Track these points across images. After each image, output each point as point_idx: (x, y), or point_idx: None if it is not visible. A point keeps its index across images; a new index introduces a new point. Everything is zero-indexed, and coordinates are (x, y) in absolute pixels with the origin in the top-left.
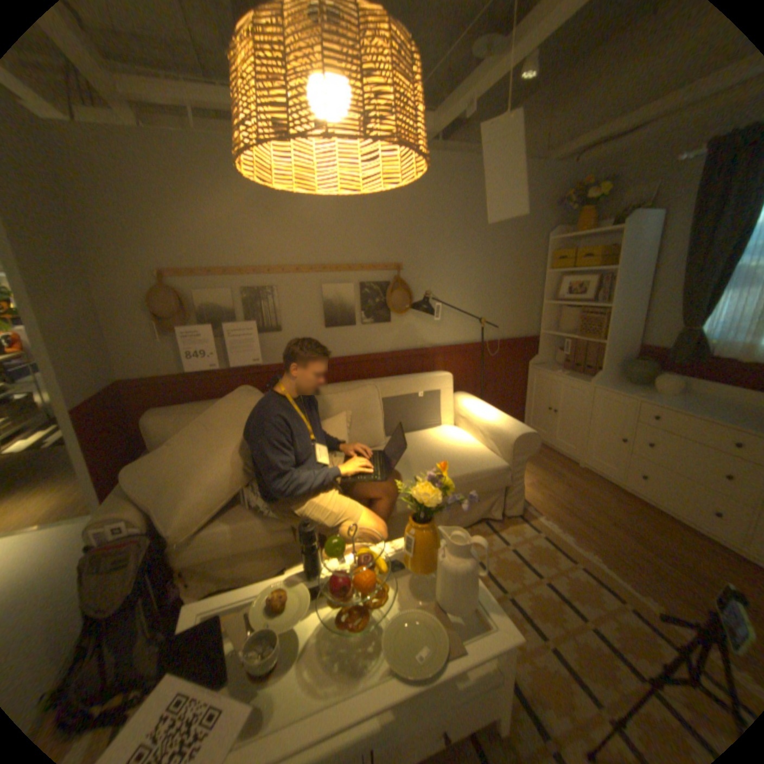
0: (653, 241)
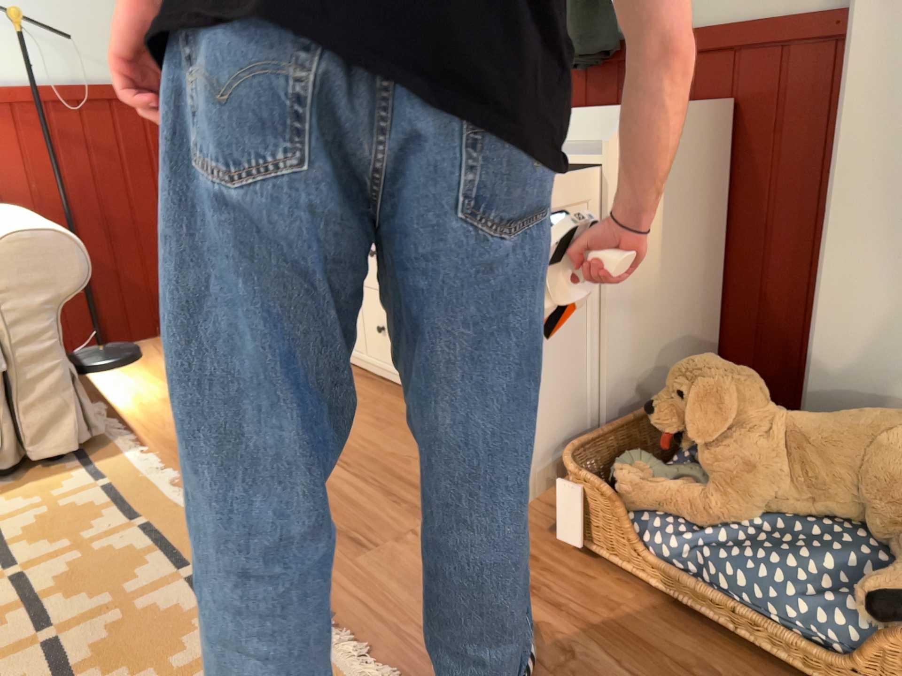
0: None
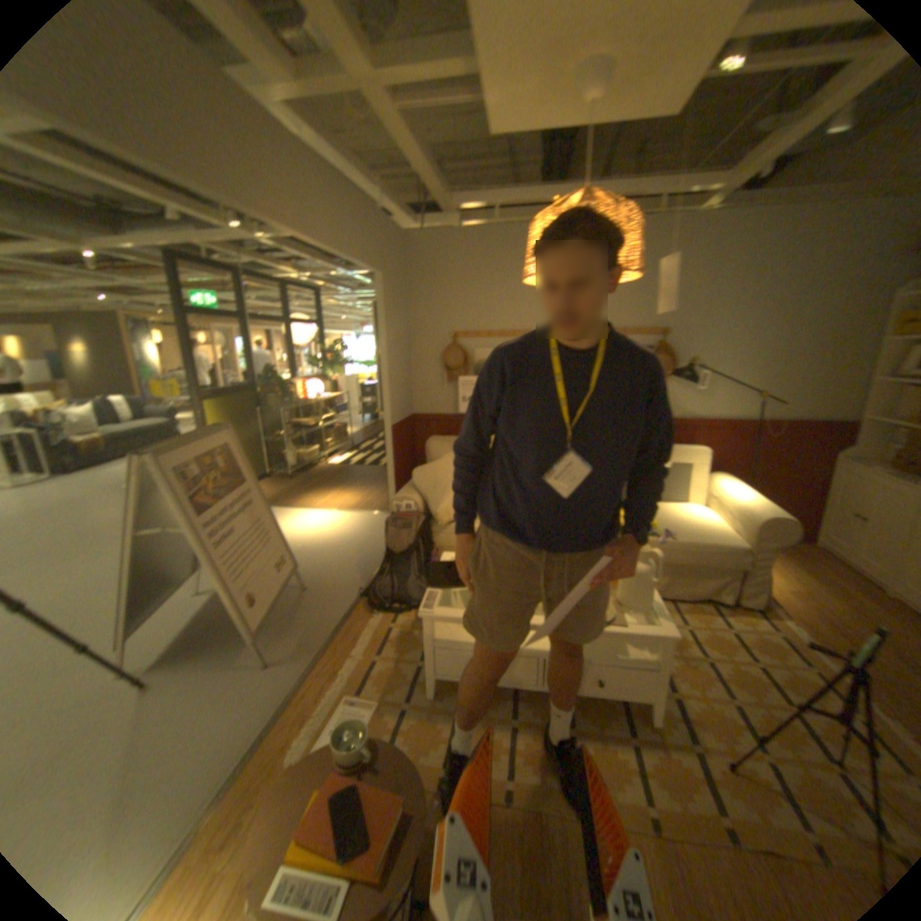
0: None
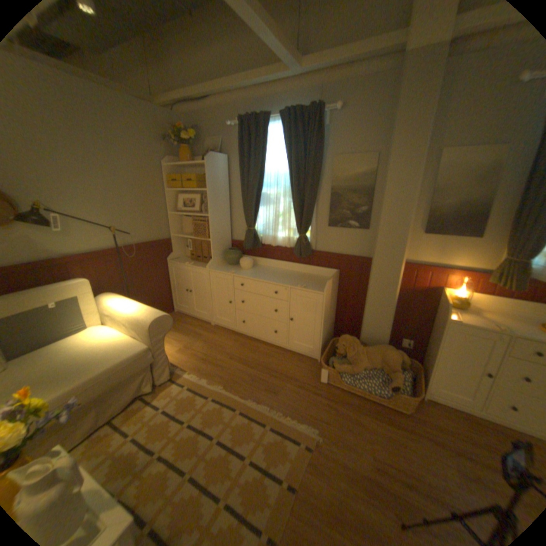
0: (225, 174)
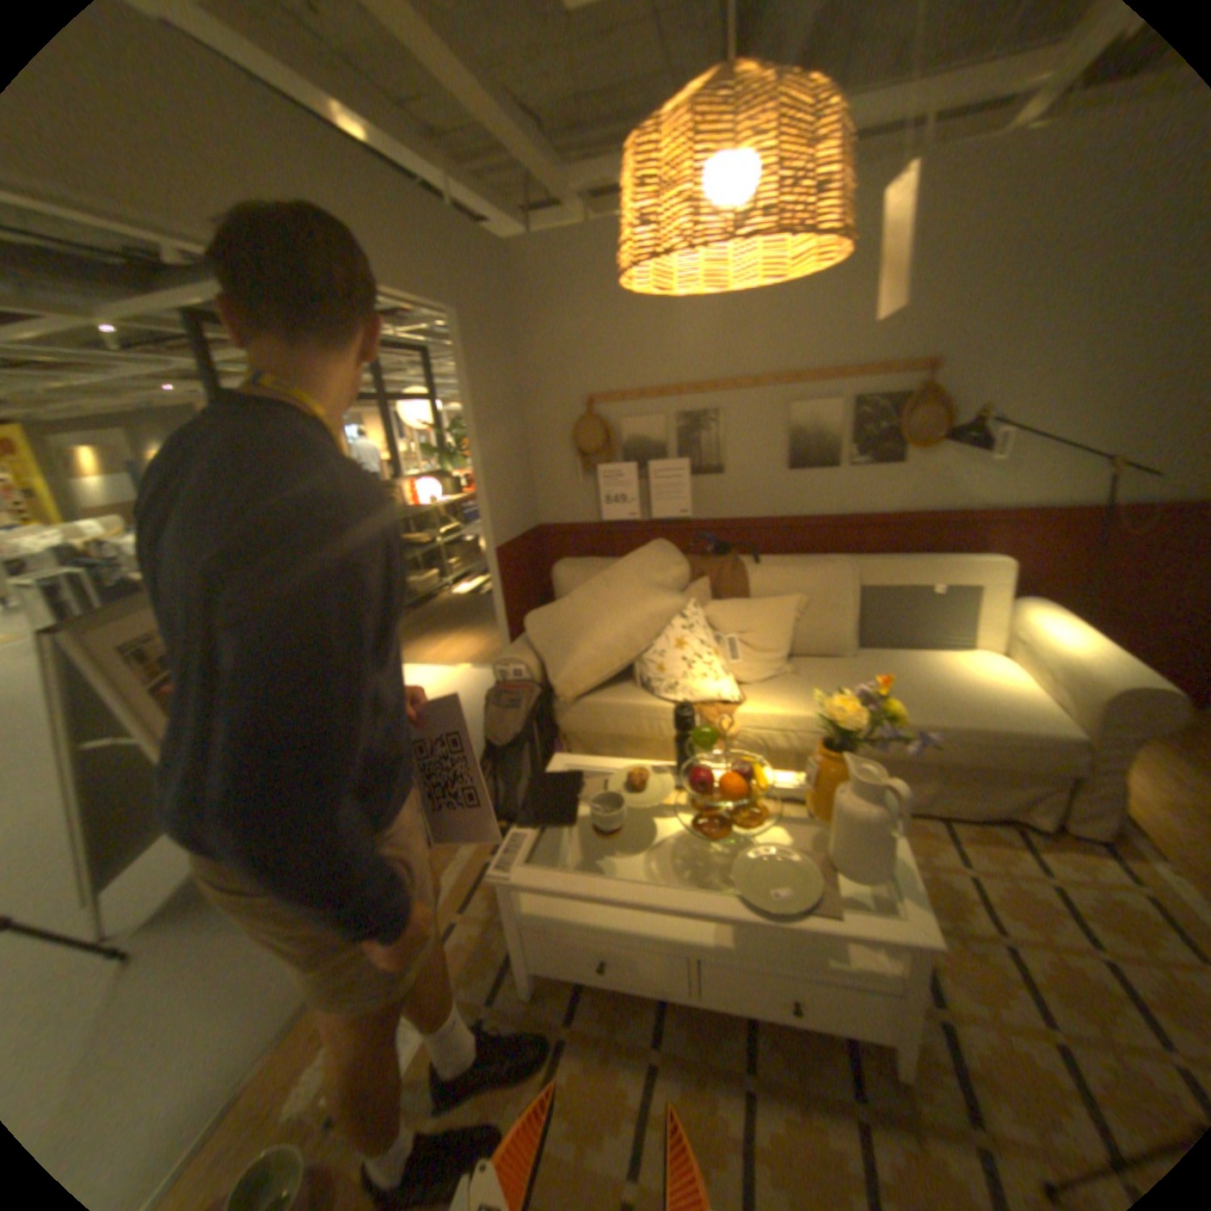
0: None
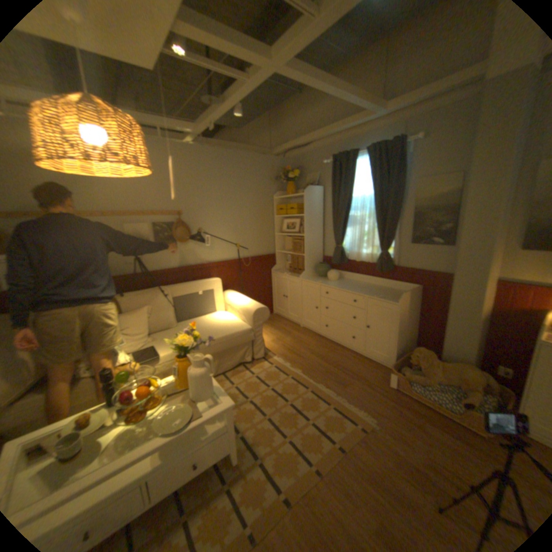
0: (320, 201)
